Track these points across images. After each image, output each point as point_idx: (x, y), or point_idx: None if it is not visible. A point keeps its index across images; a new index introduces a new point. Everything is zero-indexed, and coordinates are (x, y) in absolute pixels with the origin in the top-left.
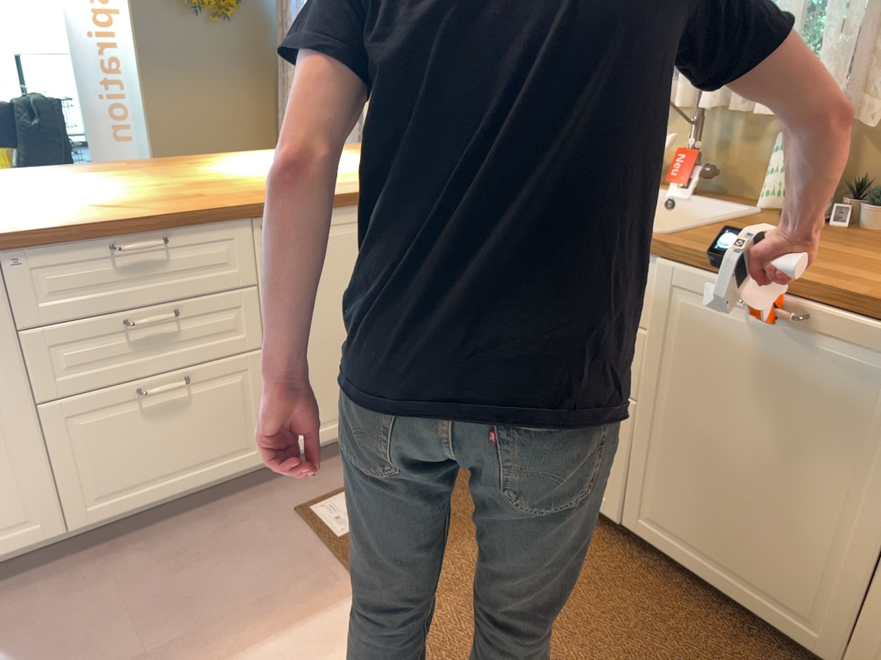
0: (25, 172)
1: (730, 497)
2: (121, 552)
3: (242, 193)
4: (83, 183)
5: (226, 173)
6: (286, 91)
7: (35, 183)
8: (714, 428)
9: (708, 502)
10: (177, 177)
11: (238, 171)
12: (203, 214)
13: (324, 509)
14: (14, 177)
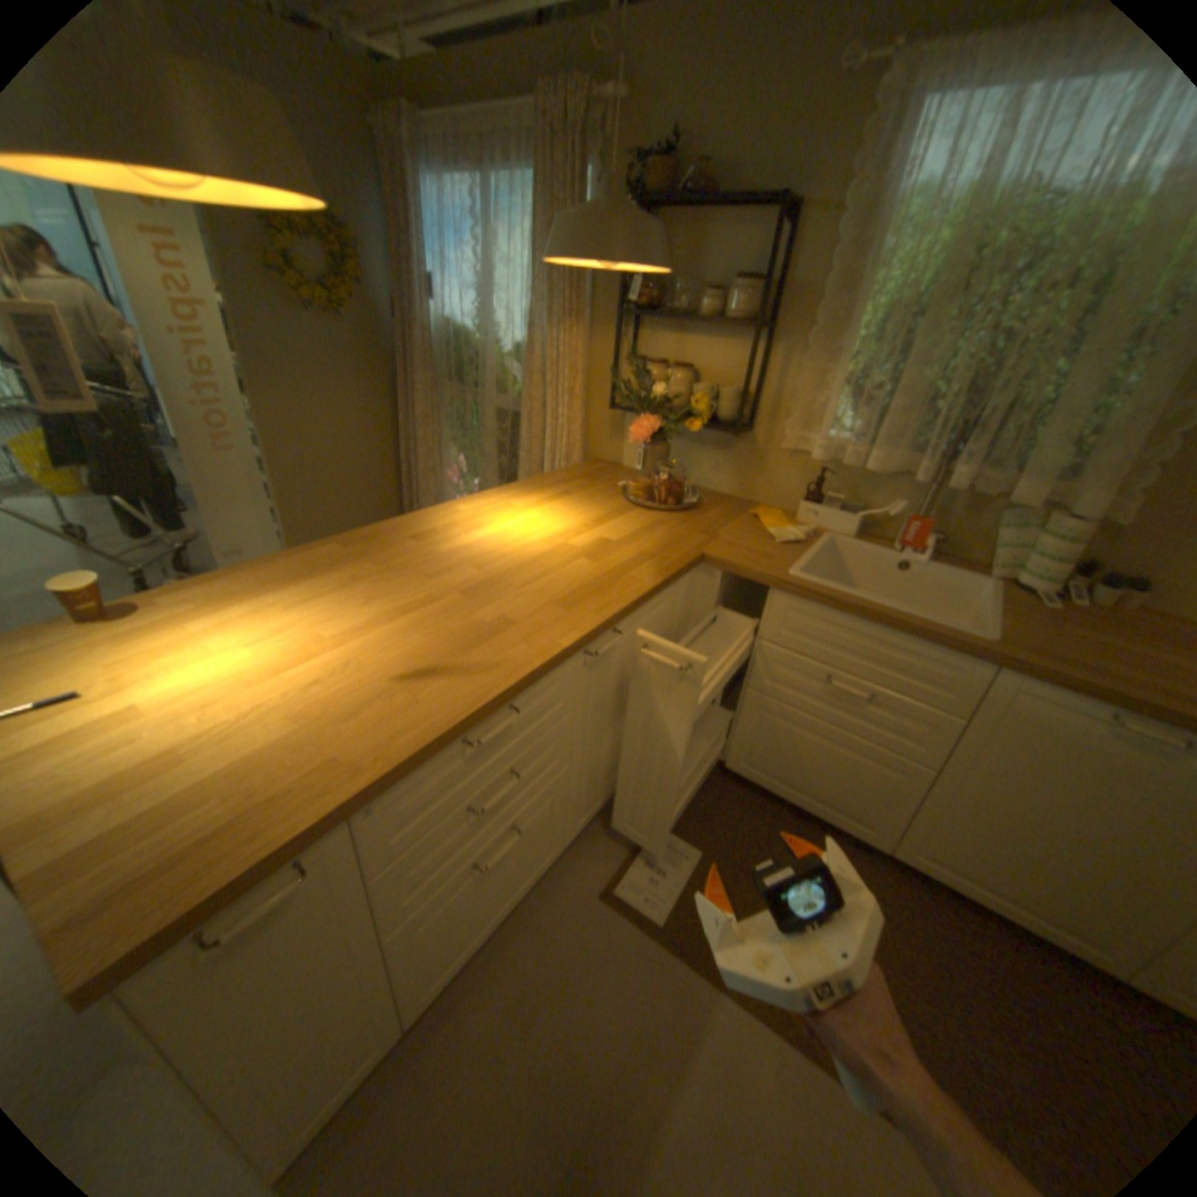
0: (220, 584)
1: (1039, 857)
2: (454, 1019)
3: (543, 606)
4: (328, 605)
5: (476, 557)
6: (406, 392)
7: (260, 614)
8: (1033, 807)
9: (1009, 857)
10: (429, 574)
11: (486, 551)
12: (545, 665)
13: (628, 892)
14: (214, 598)
